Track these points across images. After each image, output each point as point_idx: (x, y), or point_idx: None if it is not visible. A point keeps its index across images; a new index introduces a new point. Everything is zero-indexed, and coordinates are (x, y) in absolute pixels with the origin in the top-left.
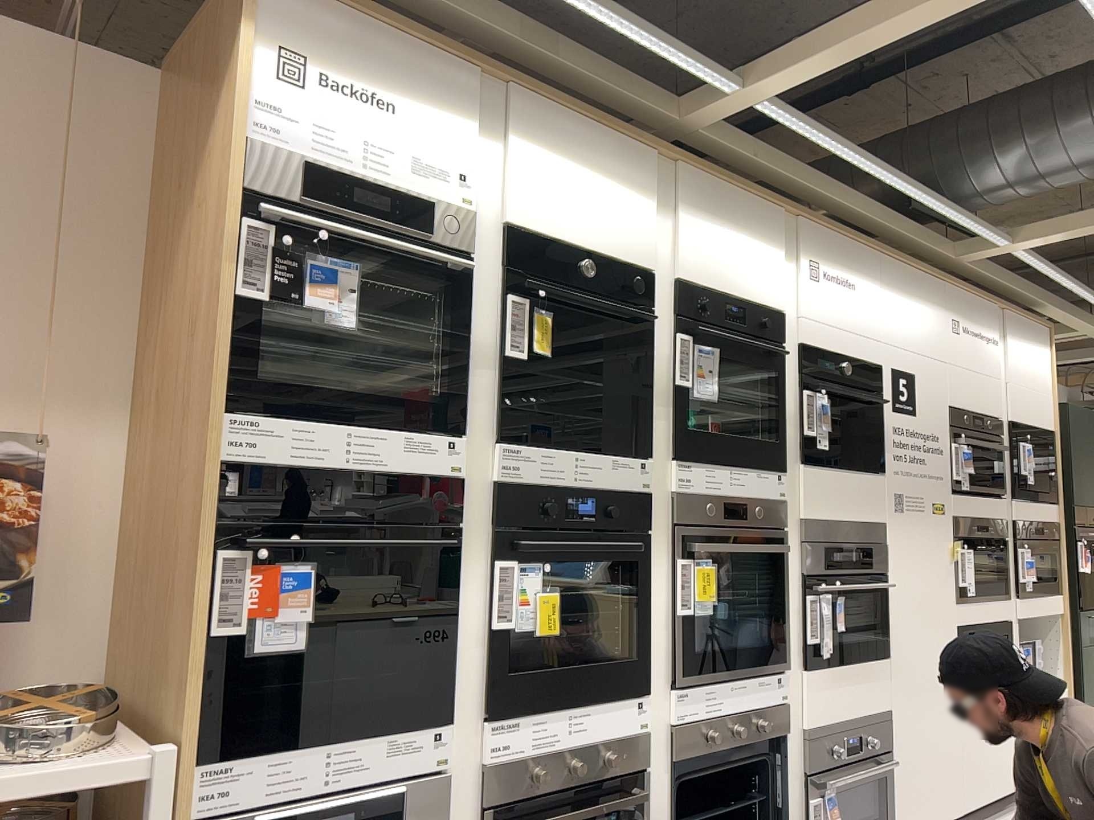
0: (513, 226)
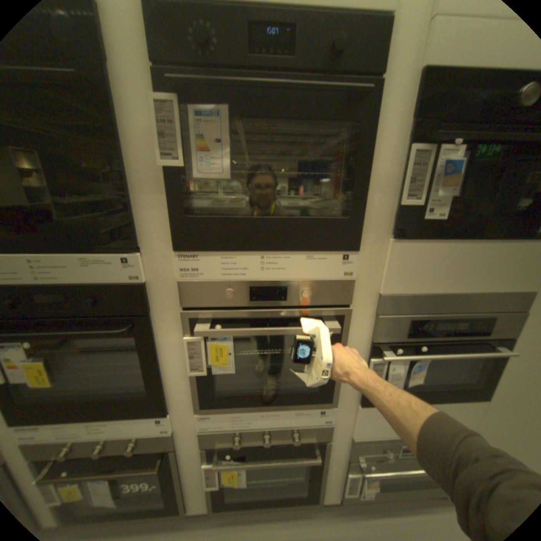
0: None
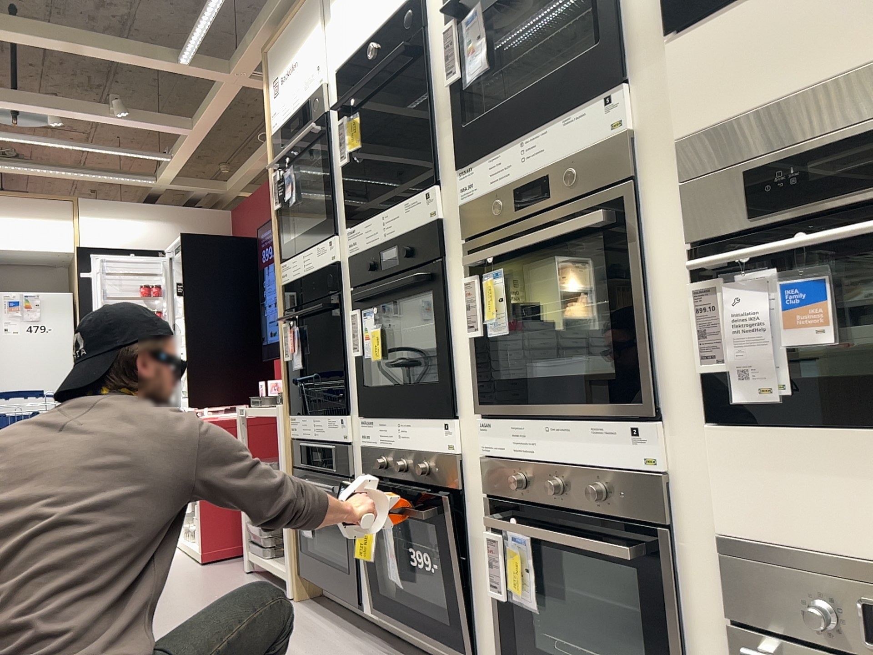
0: (335, 68)
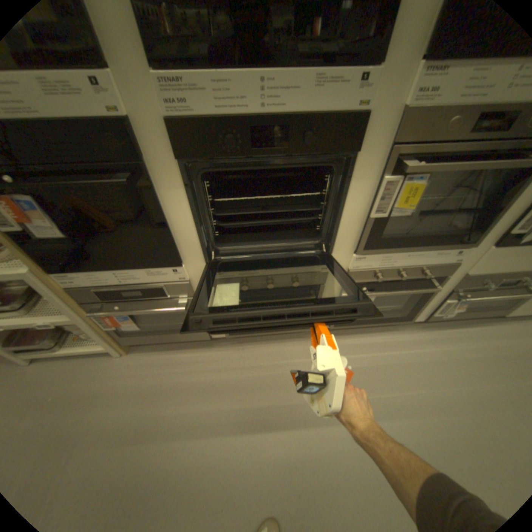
0: None
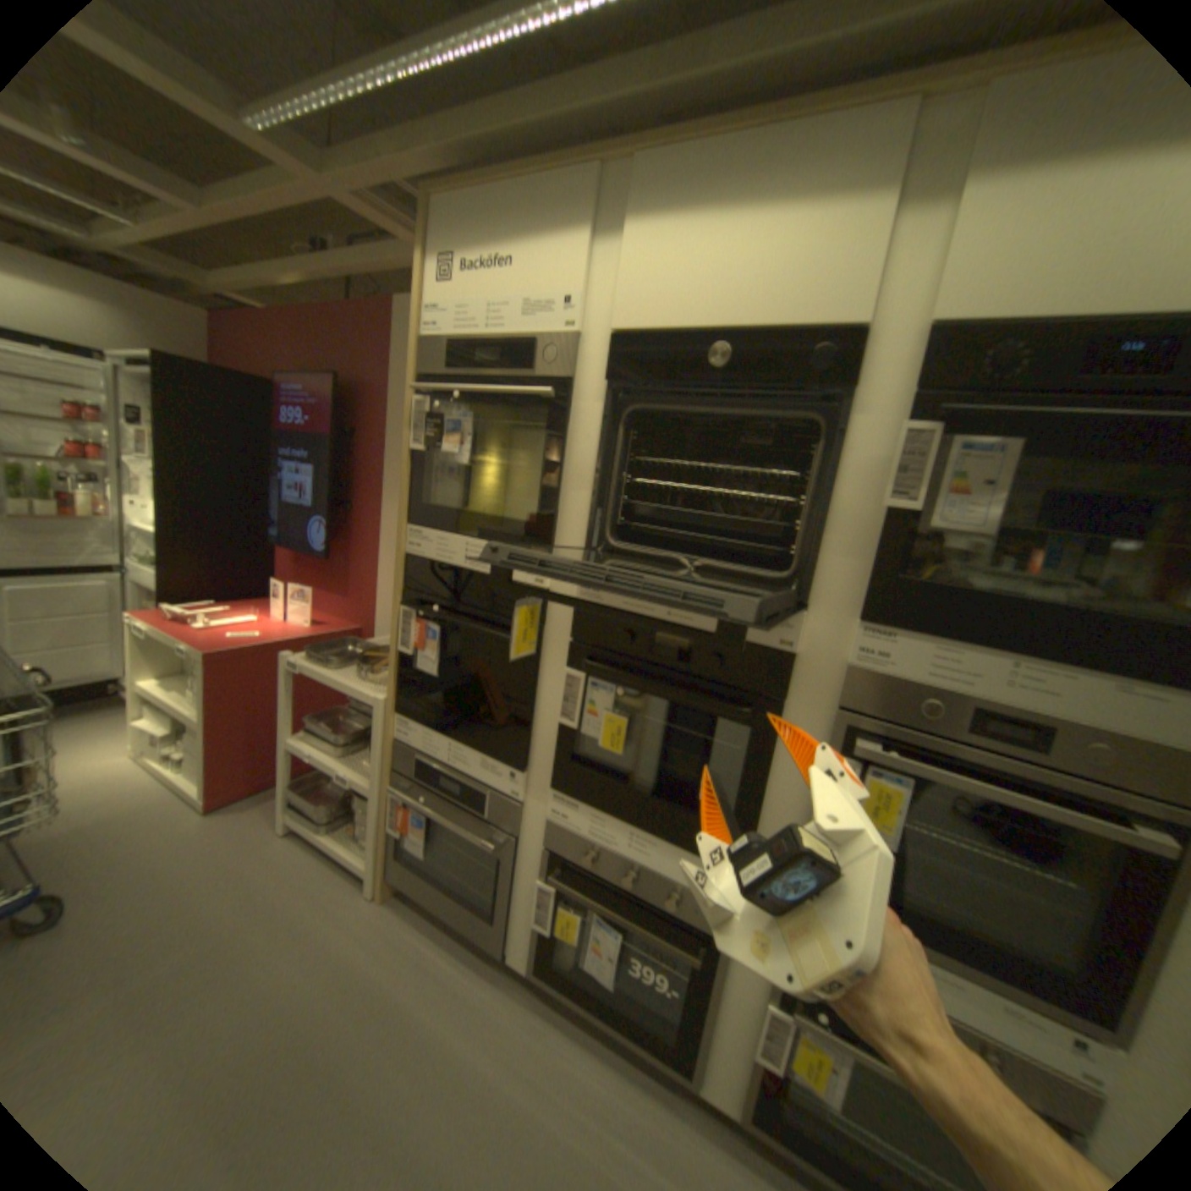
0: (615, 324)
